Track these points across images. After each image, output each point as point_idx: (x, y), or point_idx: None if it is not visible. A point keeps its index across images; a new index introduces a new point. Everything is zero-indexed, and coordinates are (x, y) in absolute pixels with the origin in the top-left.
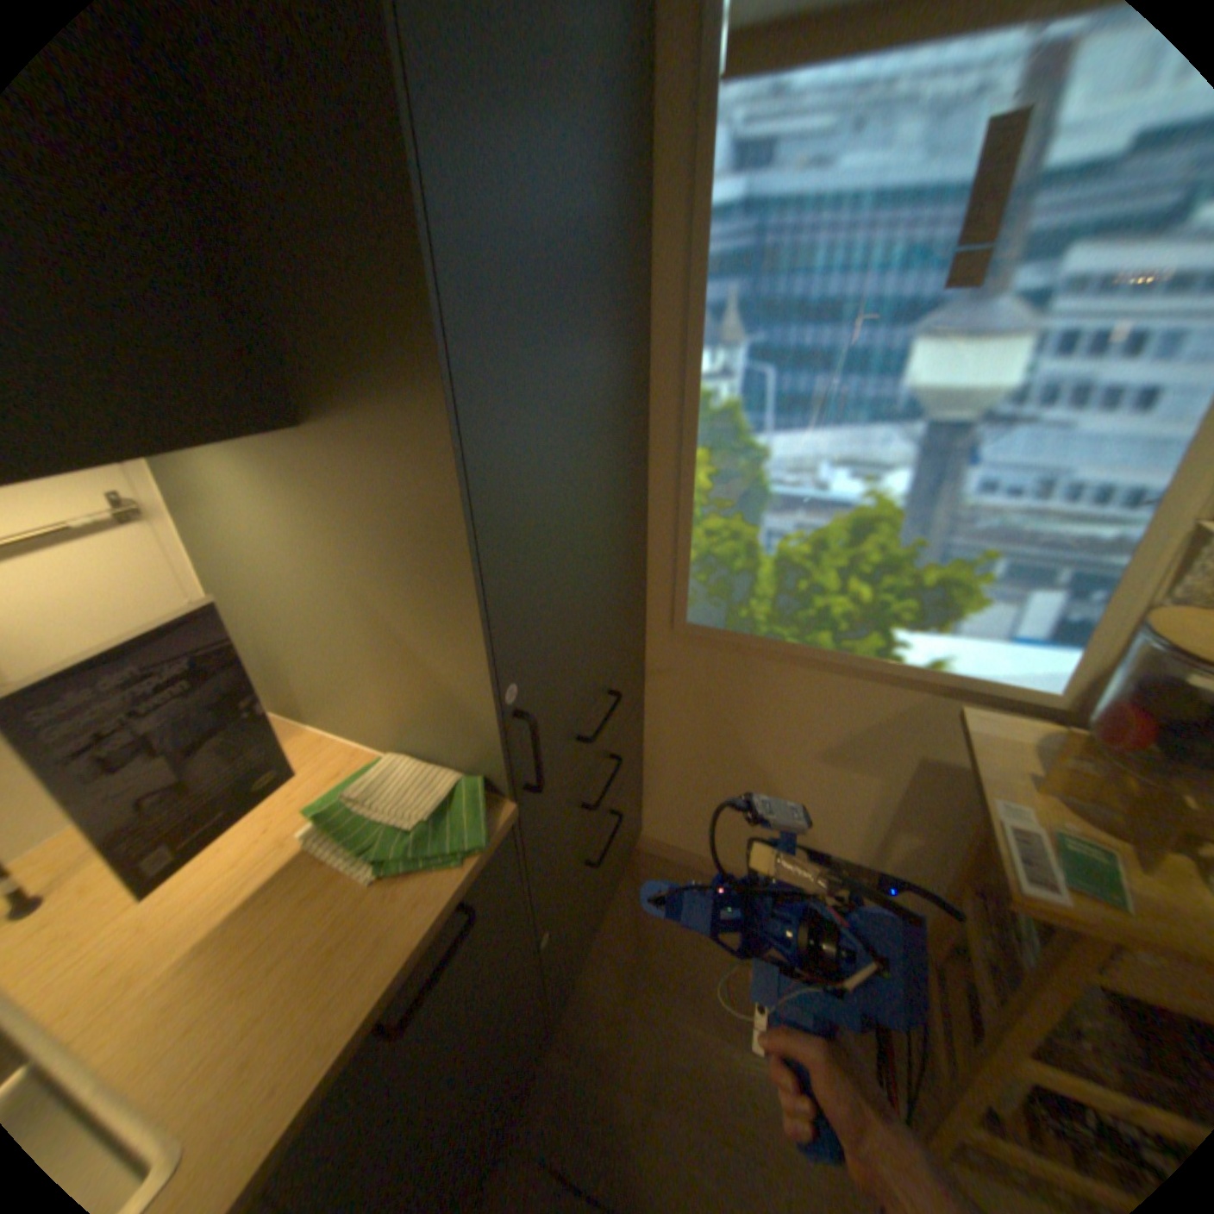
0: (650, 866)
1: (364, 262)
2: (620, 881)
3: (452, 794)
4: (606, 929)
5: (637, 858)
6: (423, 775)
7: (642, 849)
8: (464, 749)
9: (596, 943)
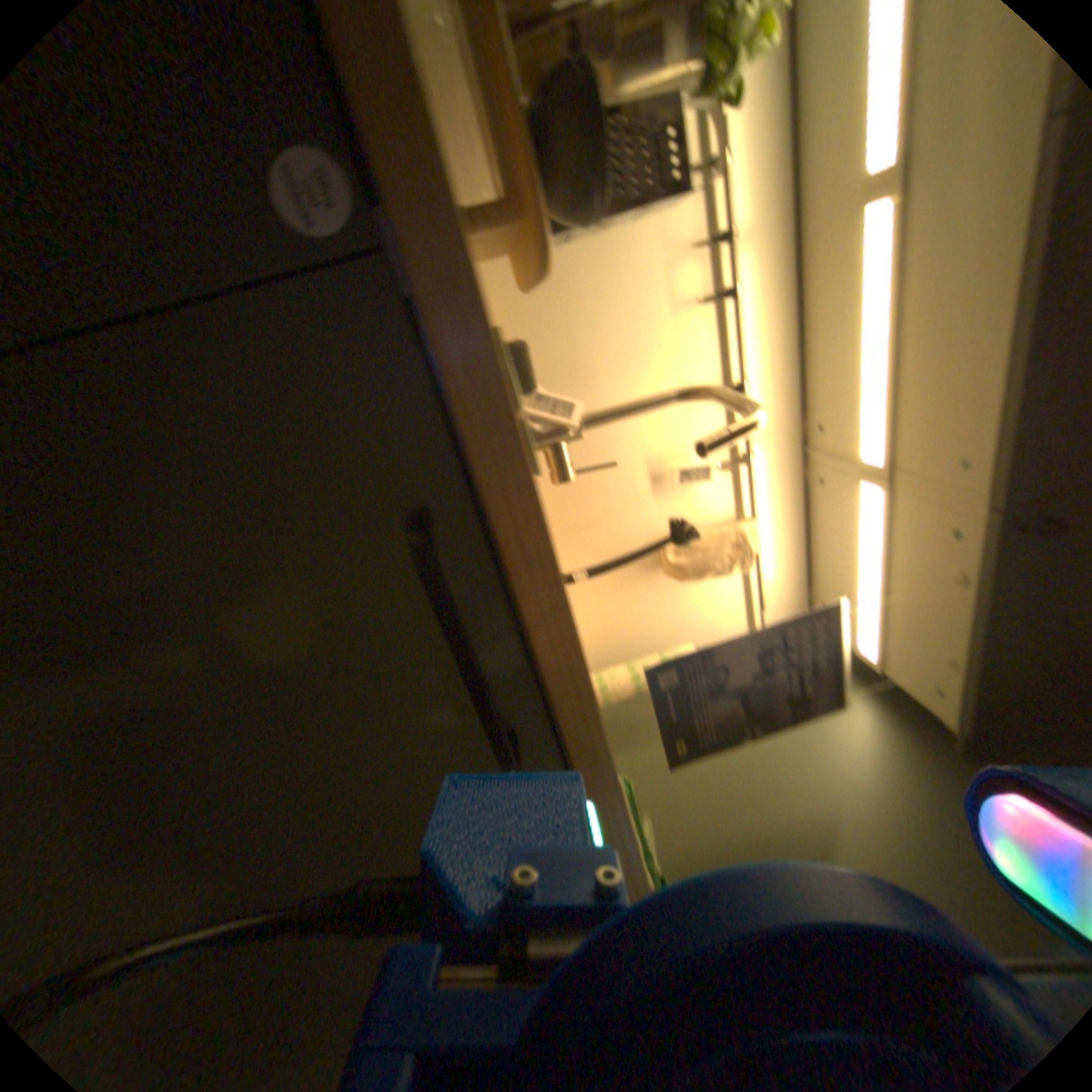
0: None
1: None
2: None
3: None
4: None
5: None
6: None
7: None
8: None
9: None
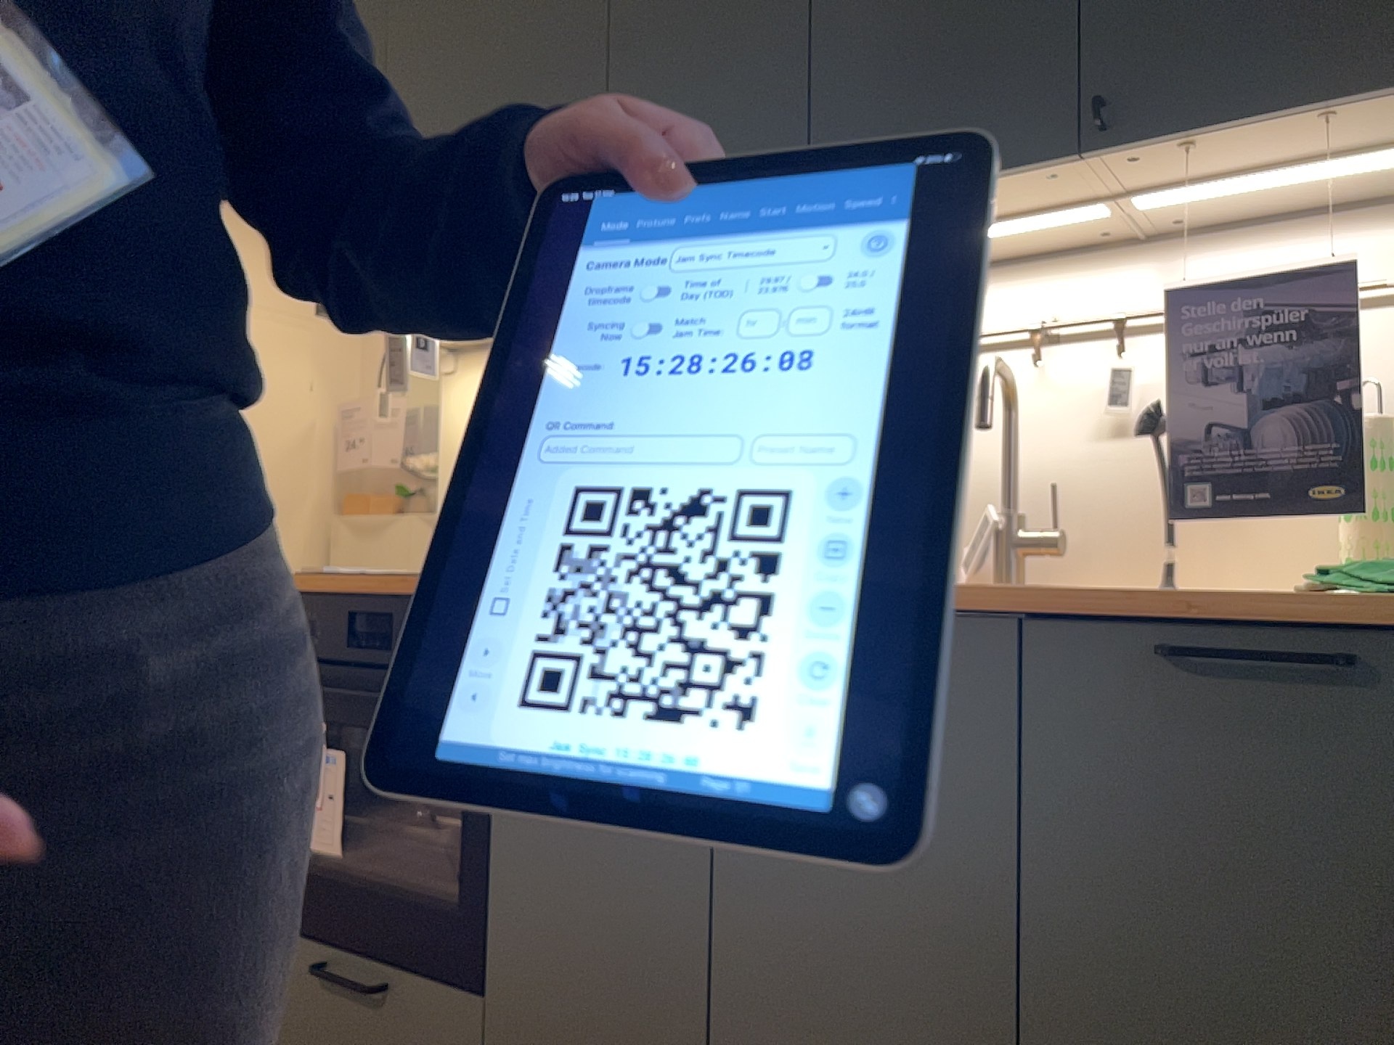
0: None
1: None
2: None
3: None
4: None
5: None
6: None
7: None
8: None
9: None
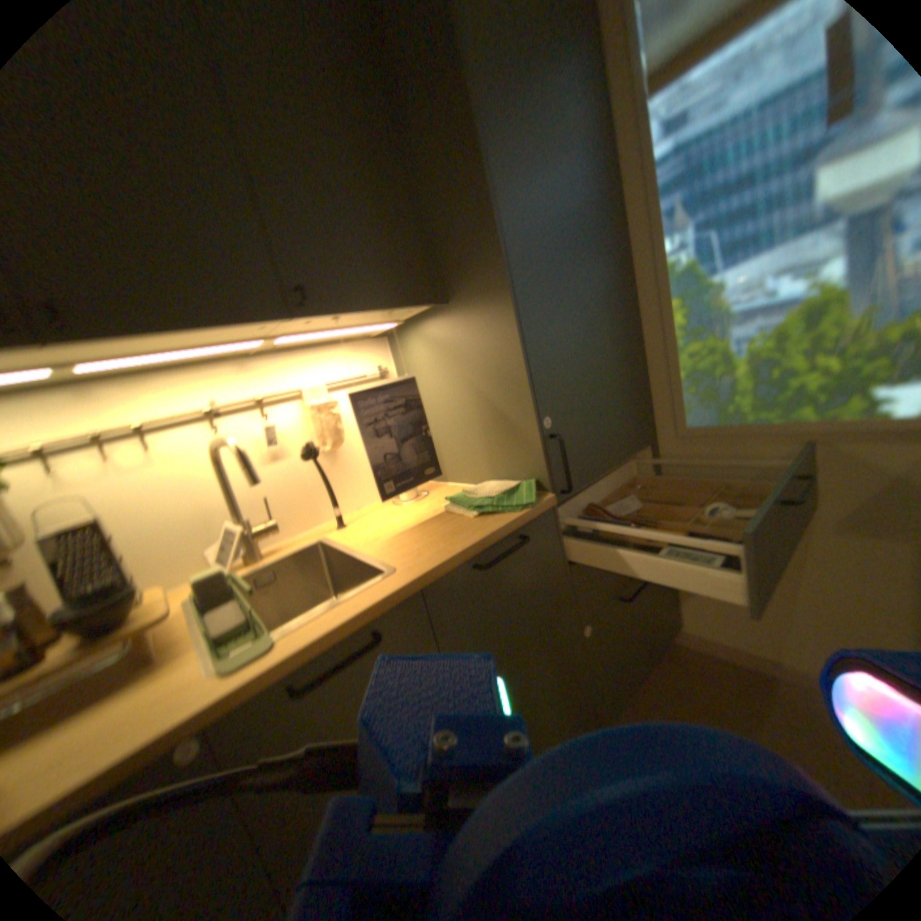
0: (690, 656)
1: (468, 217)
2: (663, 662)
3: (514, 486)
4: (650, 690)
5: (678, 650)
6: (500, 482)
7: (683, 643)
8: (521, 463)
9: (641, 697)
